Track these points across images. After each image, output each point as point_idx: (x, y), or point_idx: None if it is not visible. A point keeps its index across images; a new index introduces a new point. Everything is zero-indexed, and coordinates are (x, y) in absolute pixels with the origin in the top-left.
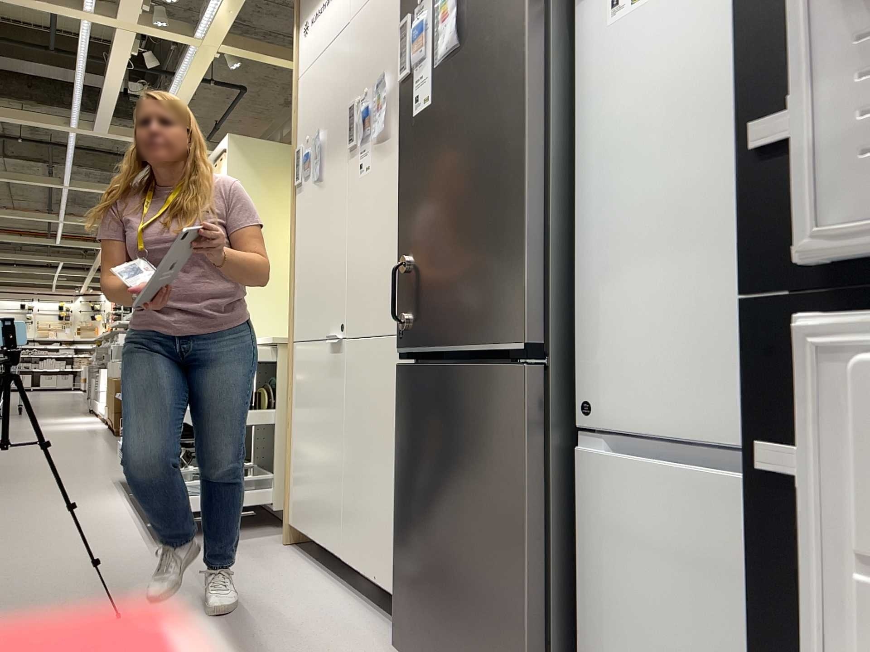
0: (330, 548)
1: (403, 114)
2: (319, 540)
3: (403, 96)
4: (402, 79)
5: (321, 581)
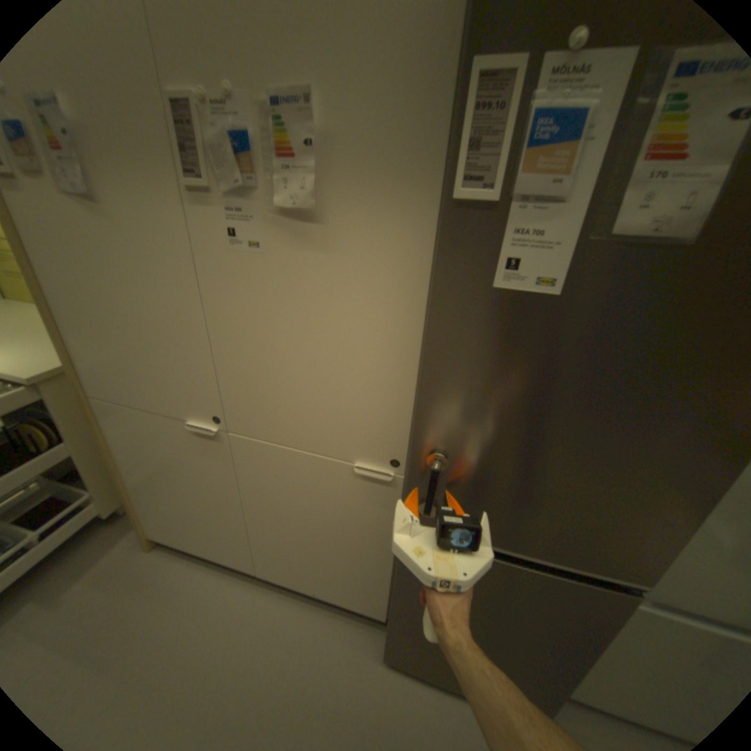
0: (233, 565)
1: (454, 260)
2: (212, 558)
3: (459, 228)
4: (466, 193)
5: (234, 589)
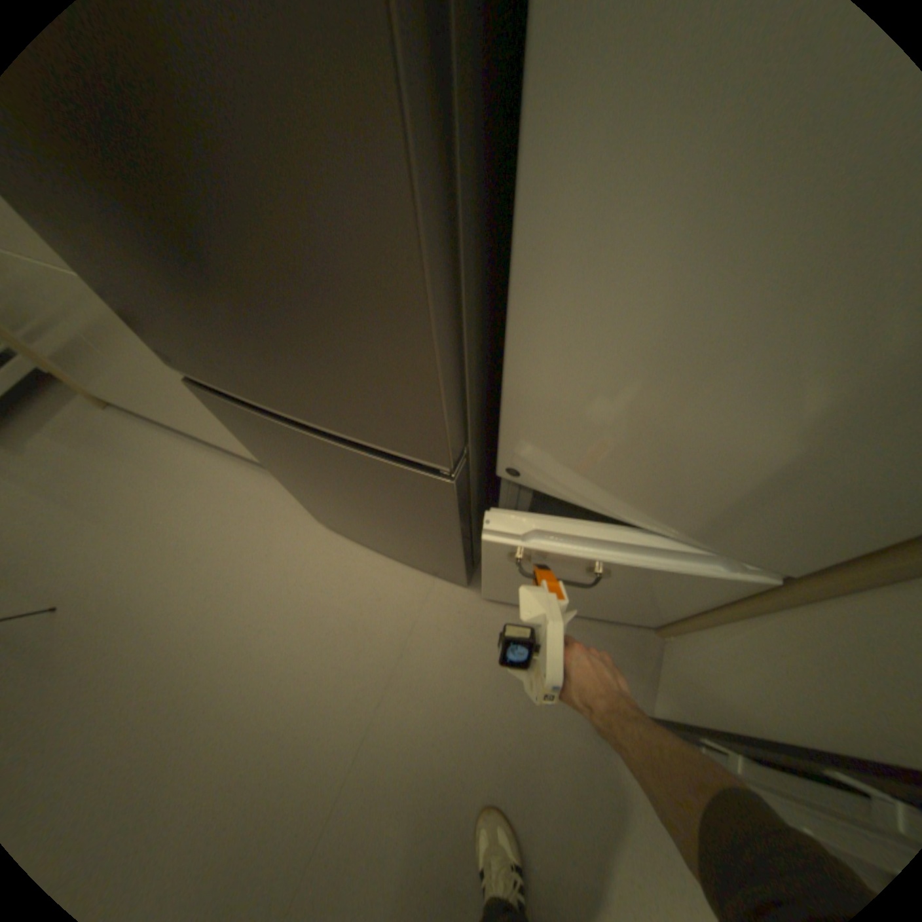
0: (171, 426)
1: None
2: (151, 417)
3: None
4: None
5: (186, 449)
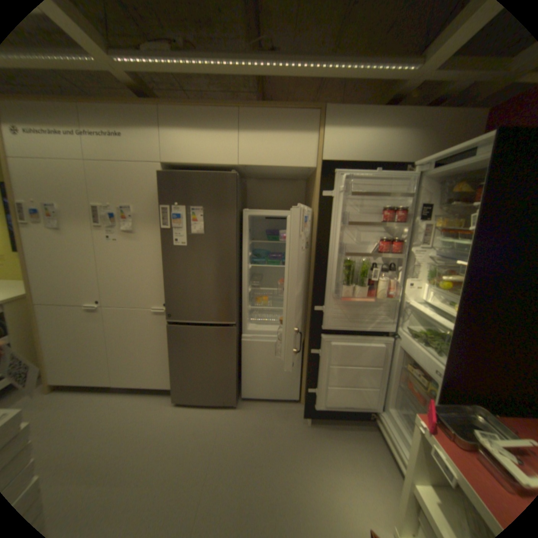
0: (98, 384)
1: (164, 240)
2: (86, 384)
3: (164, 234)
4: (163, 227)
5: (98, 398)
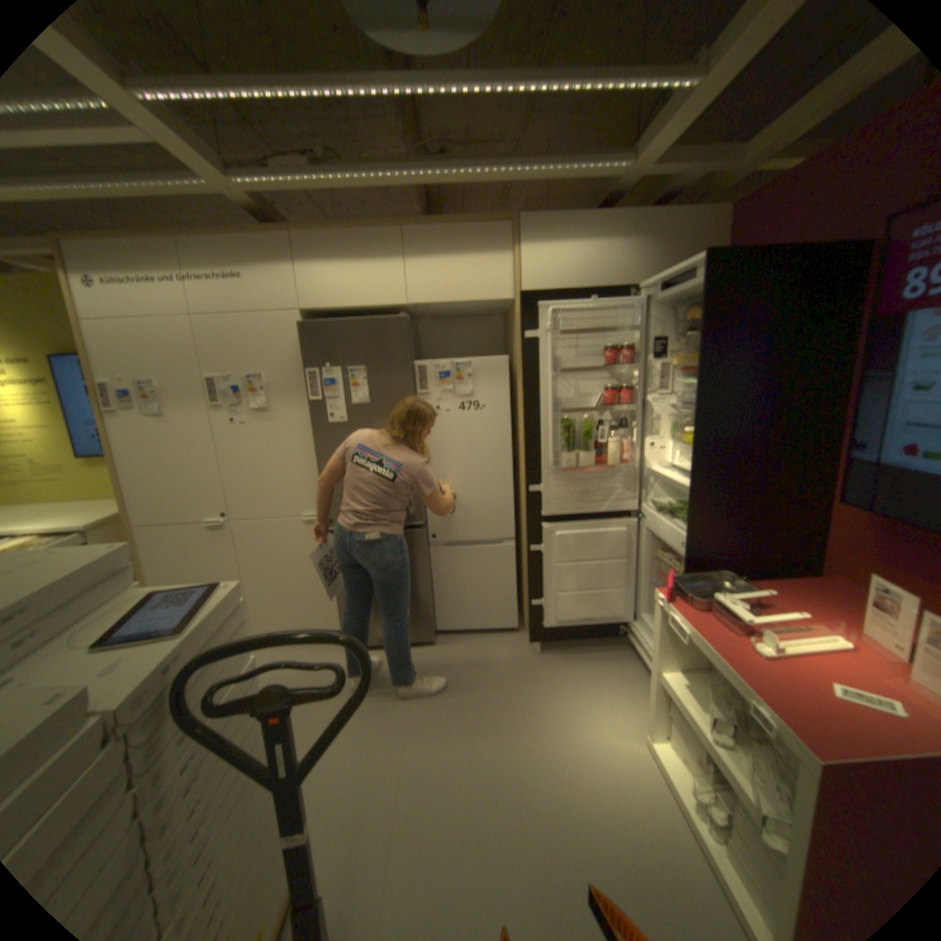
0: None
1: (316, 418)
2: None
3: (315, 409)
4: (314, 400)
5: None
